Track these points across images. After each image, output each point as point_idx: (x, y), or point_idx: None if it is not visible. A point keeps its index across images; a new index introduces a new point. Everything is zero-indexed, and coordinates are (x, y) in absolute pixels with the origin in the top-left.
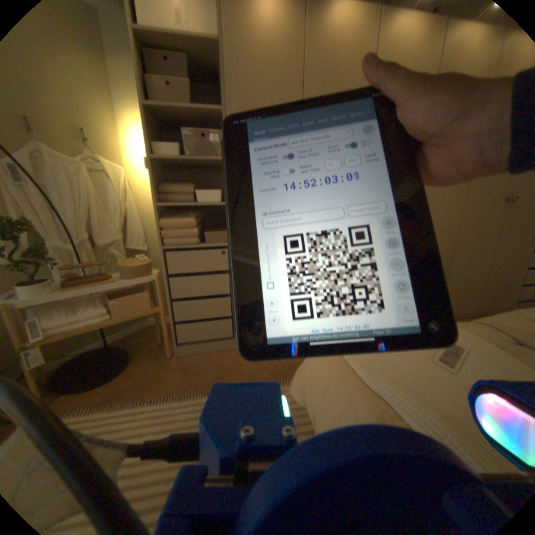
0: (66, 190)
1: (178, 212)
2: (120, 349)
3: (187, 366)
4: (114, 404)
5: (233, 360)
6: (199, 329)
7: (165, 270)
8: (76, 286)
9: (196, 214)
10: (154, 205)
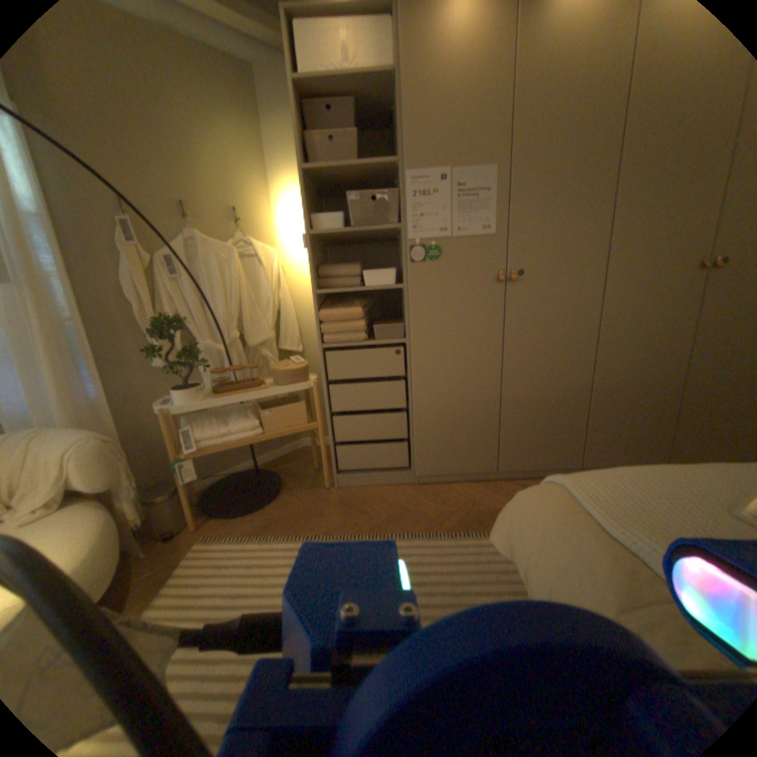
0: (217, 281)
1: (340, 301)
2: (271, 472)
3: (349, 500)
4: (266, 535)
5: (409, 498)
6: (365, 453)
7: (324, 375)
8: (227, 391)
9: (362, 301)
10: (313, 292)
